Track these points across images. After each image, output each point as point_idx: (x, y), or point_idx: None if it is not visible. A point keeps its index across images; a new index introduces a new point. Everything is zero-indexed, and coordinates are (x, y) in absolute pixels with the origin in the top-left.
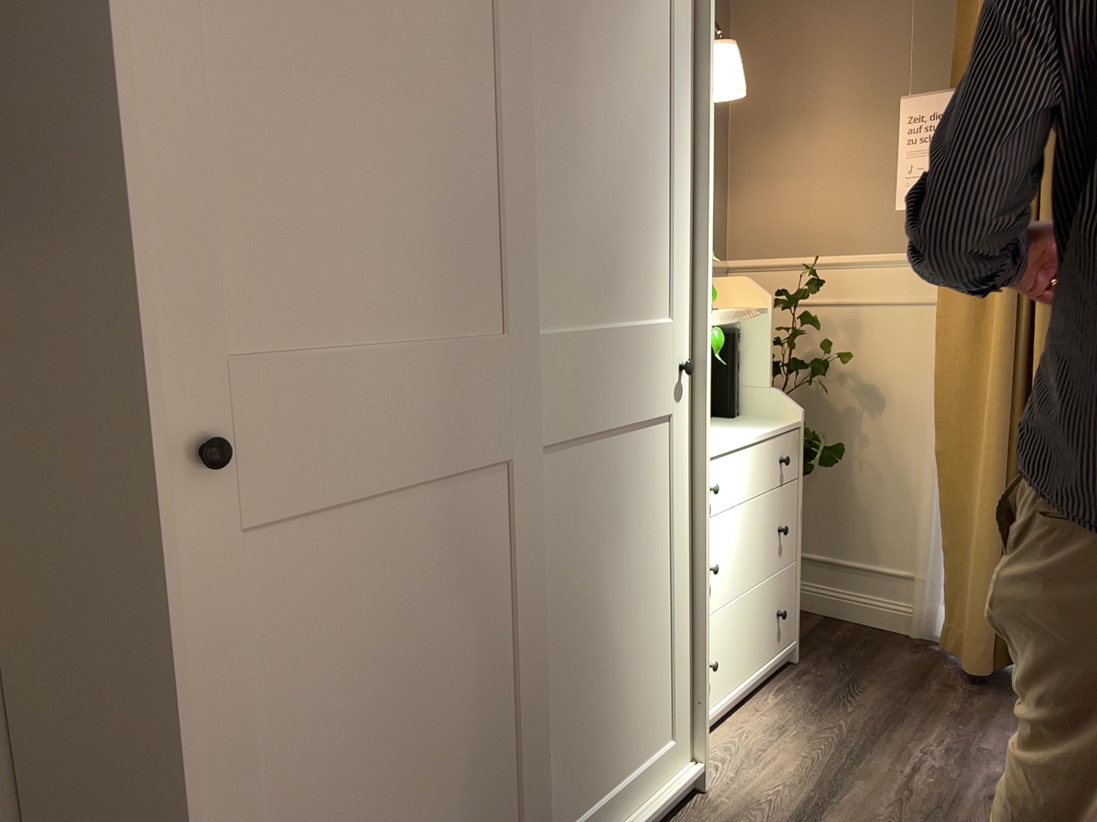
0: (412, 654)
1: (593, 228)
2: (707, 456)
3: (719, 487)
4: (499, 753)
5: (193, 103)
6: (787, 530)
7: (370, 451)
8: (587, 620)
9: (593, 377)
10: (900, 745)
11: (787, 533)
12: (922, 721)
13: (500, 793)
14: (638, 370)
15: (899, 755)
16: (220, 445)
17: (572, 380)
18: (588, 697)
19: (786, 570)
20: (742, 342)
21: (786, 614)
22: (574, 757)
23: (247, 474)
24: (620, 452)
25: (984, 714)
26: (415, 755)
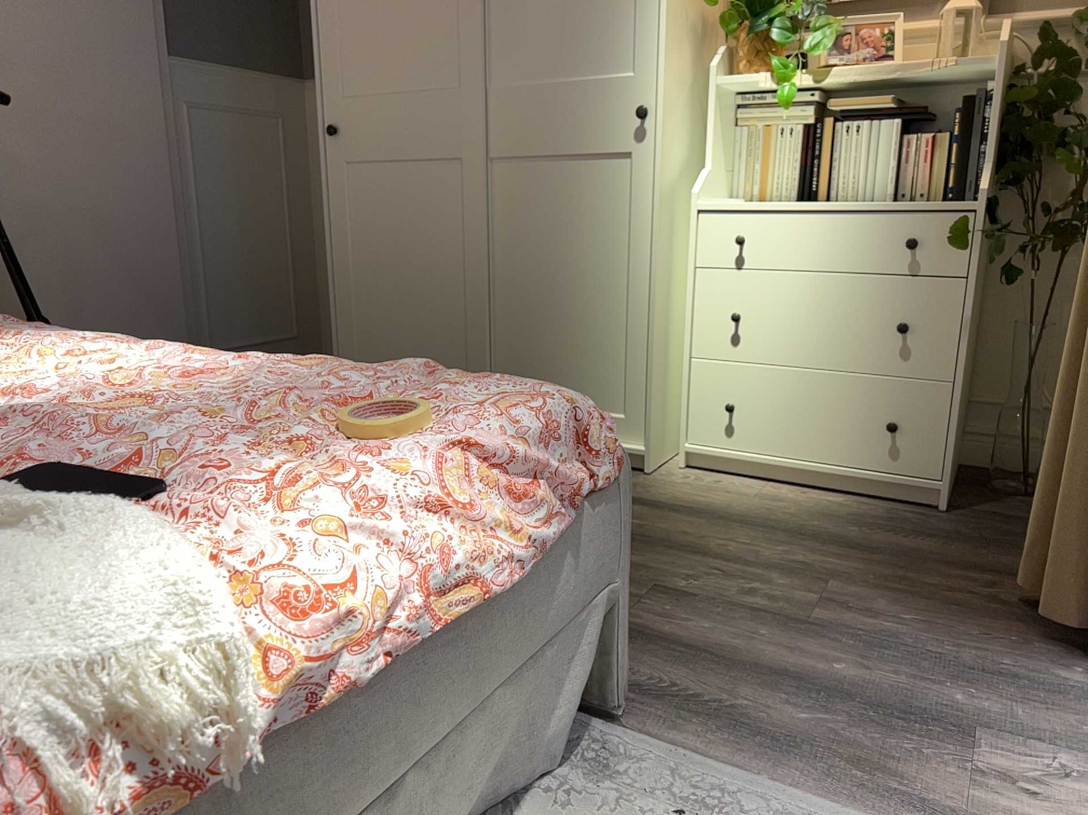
0: (409, 241)
1: (545, 16)
2: (658, 191)
3: (741, 238)
4: (455, 316)
5: (332, 8)
6: (901, 327)
7: (389, 141)
8: (535, 279)
9: (539, 117)
10: (794, 546)
11: (900, 331)
12: (868, 563)
13: (456, 338)
14: (585, 115)
15: (771, 543)
16: (332, 129)
17: (520, 118)
18: (535, 330)
19: (915, 381)
20: (989, 106)
21: (890, 427)
22: (522, 361)
23: (347, 143)
24: (568, 173)
25: (931, 601)
26: (411, 289)
